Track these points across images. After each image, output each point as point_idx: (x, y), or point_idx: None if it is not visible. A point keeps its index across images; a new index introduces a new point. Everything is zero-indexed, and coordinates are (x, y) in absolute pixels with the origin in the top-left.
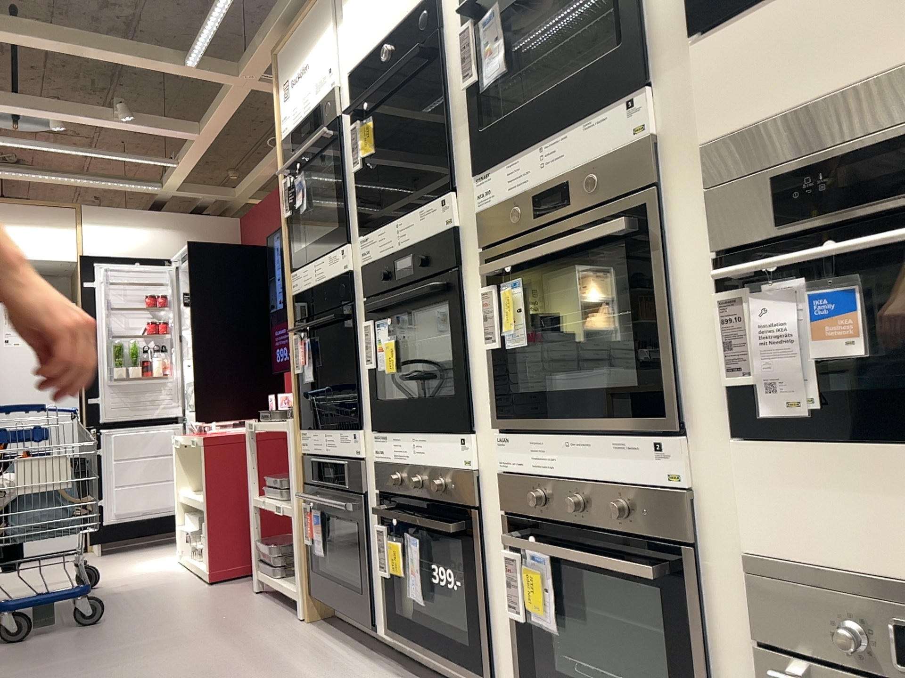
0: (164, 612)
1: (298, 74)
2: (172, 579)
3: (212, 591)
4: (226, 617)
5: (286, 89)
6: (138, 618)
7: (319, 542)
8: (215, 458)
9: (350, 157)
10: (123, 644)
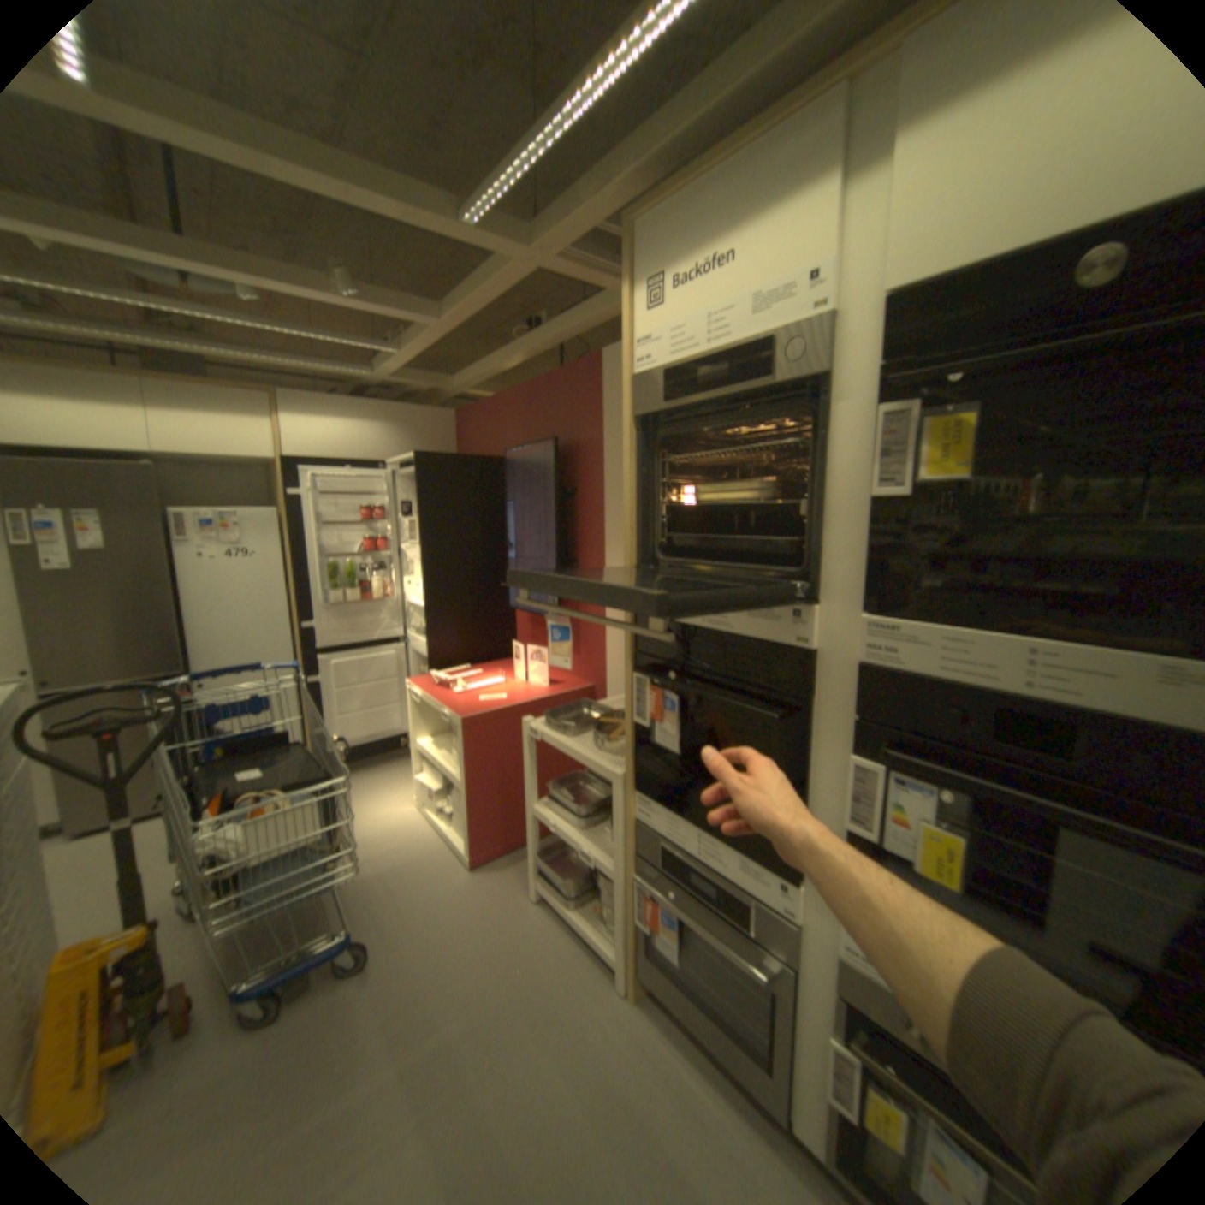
0: (436, 947)
1: (699, 261)
2: (420, 855)
3: (479, 894)
4: (522, 974)
5: (653, 284)
6: (409, 964)
7: (673, 950)
8: (474, 741)
9: (853, 457)
10: (409, 1049)
